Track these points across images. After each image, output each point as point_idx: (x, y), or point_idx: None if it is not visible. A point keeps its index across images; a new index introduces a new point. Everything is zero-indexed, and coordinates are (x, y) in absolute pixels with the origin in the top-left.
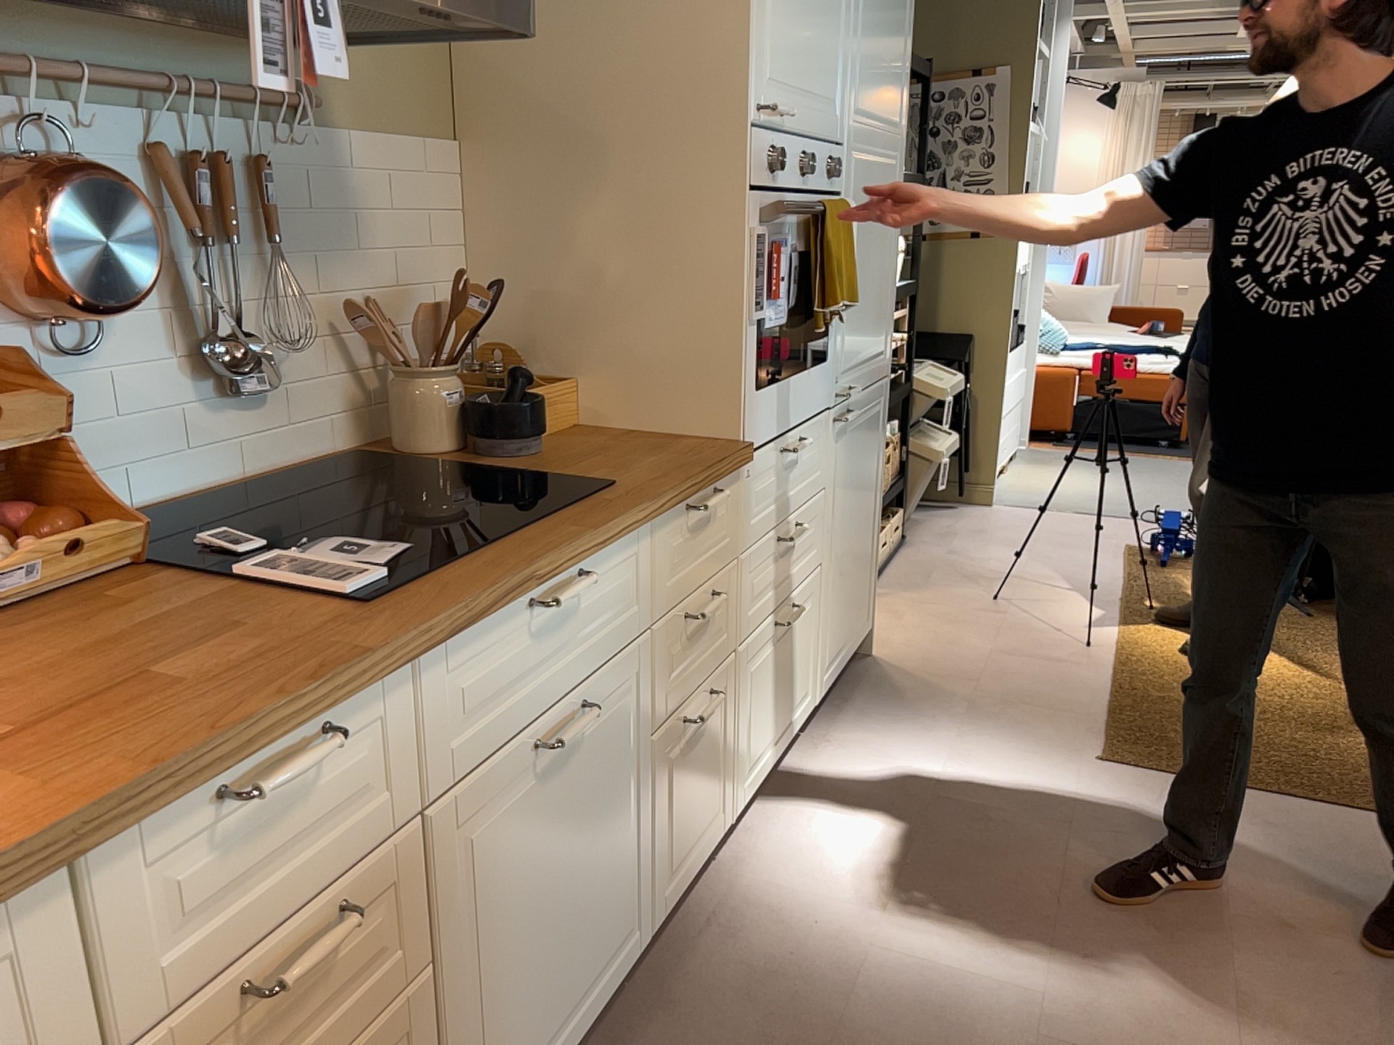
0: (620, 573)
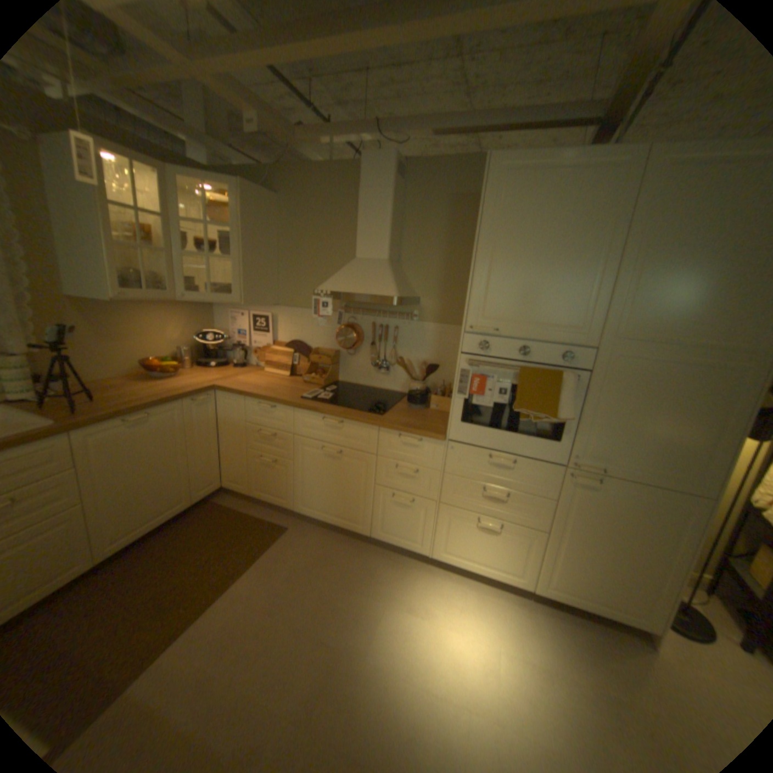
0: (362, 433)
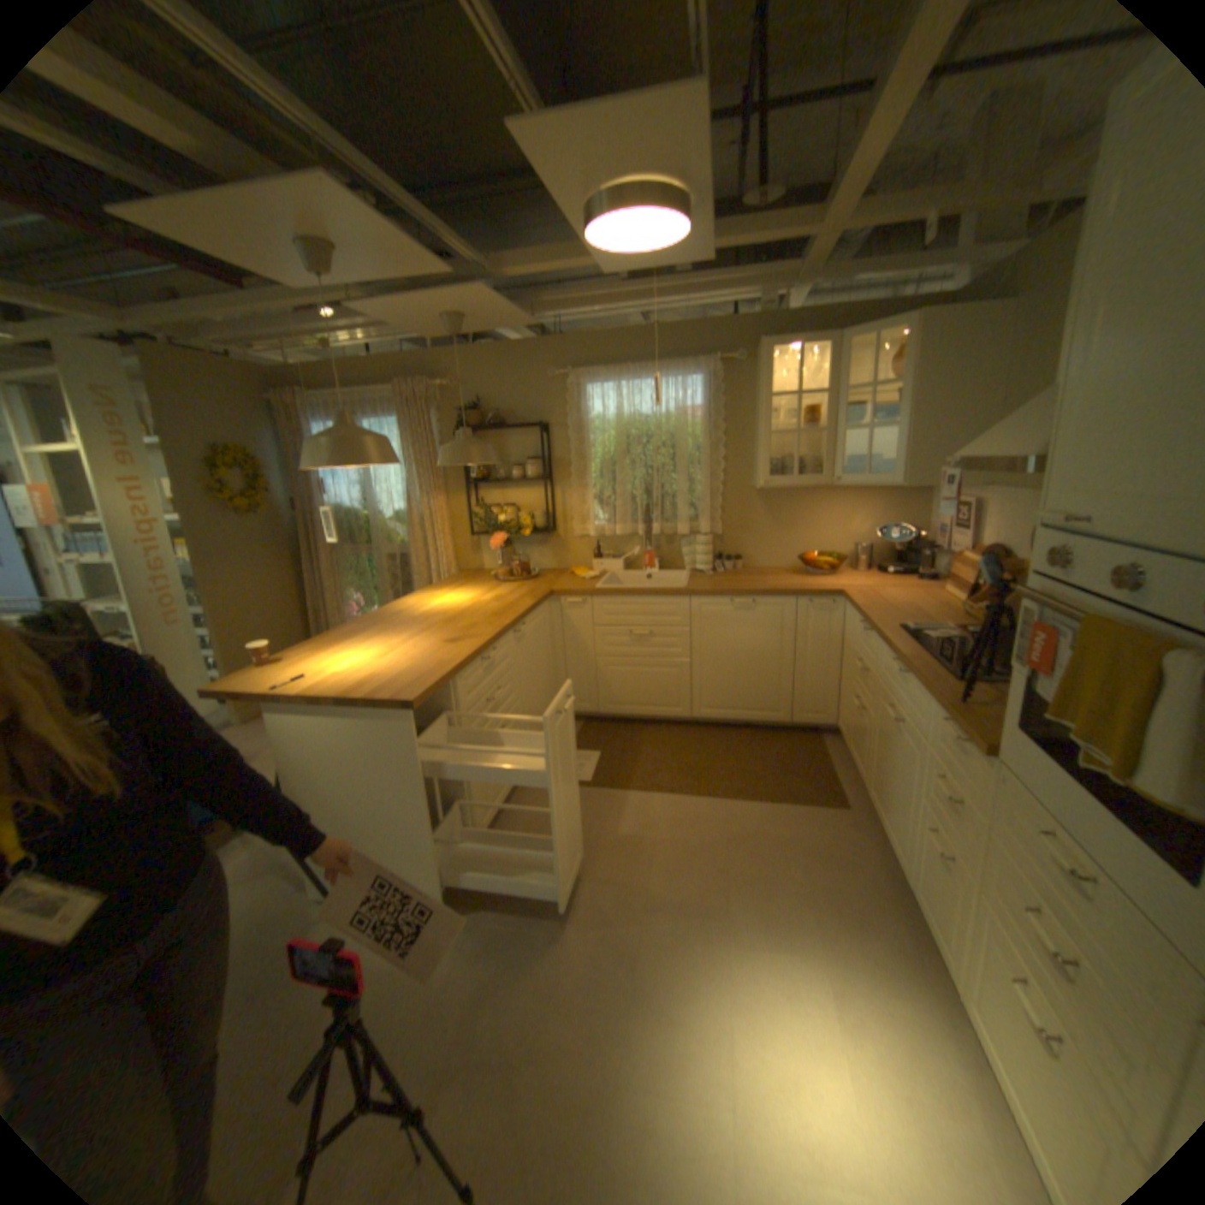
0: (922, 700)
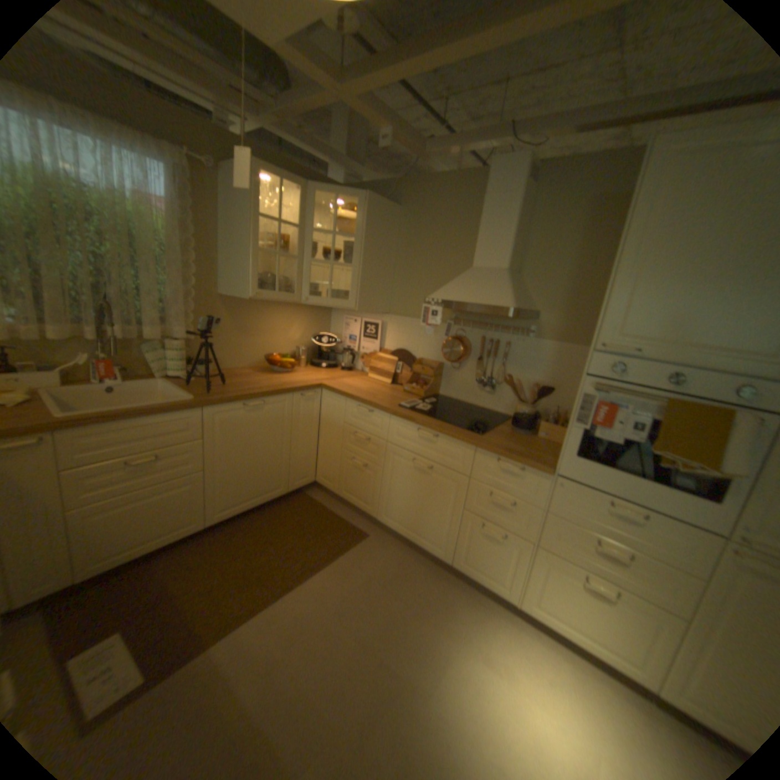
0: (457, 450)
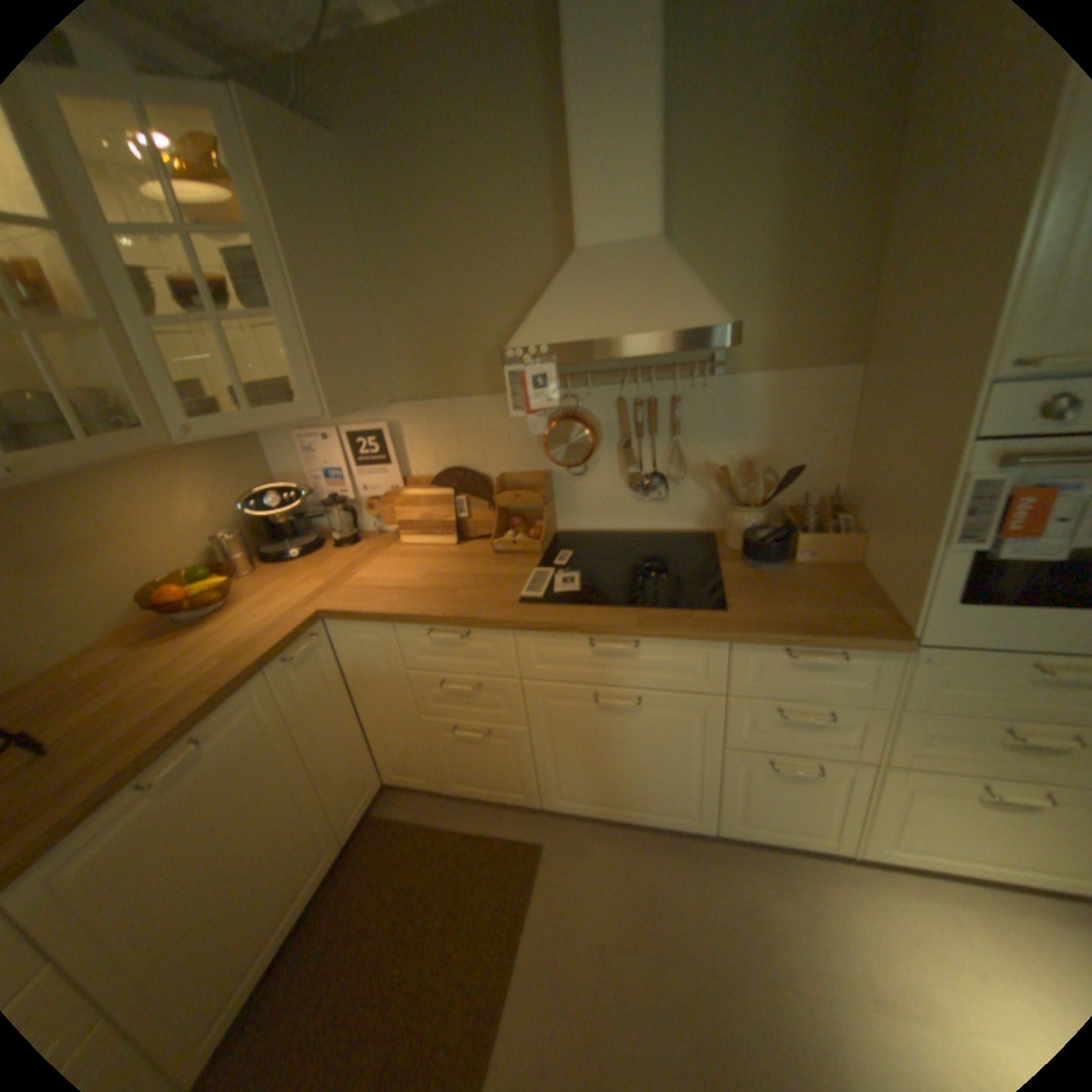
0: (690, 656)
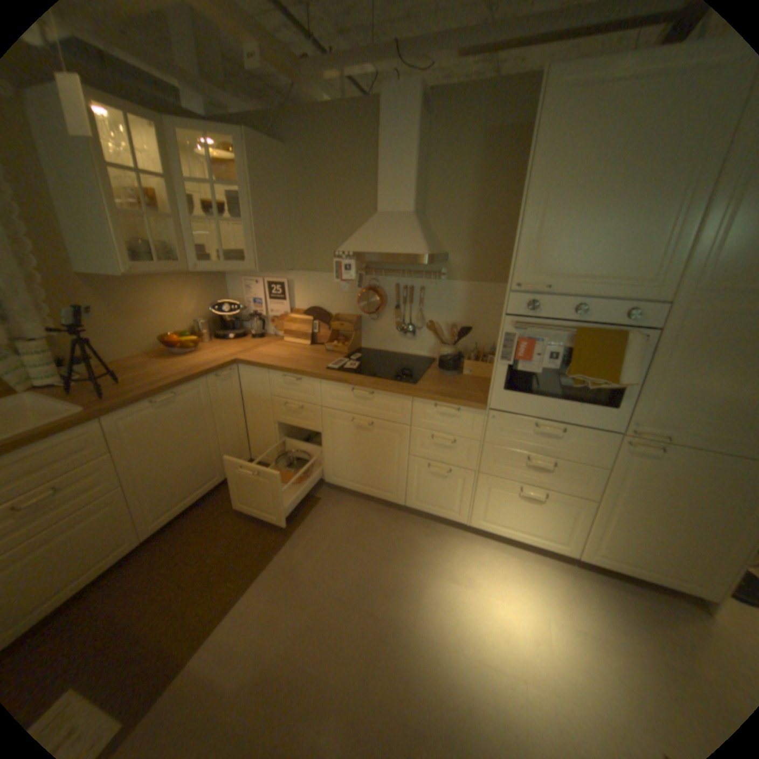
0: (395, 403)
